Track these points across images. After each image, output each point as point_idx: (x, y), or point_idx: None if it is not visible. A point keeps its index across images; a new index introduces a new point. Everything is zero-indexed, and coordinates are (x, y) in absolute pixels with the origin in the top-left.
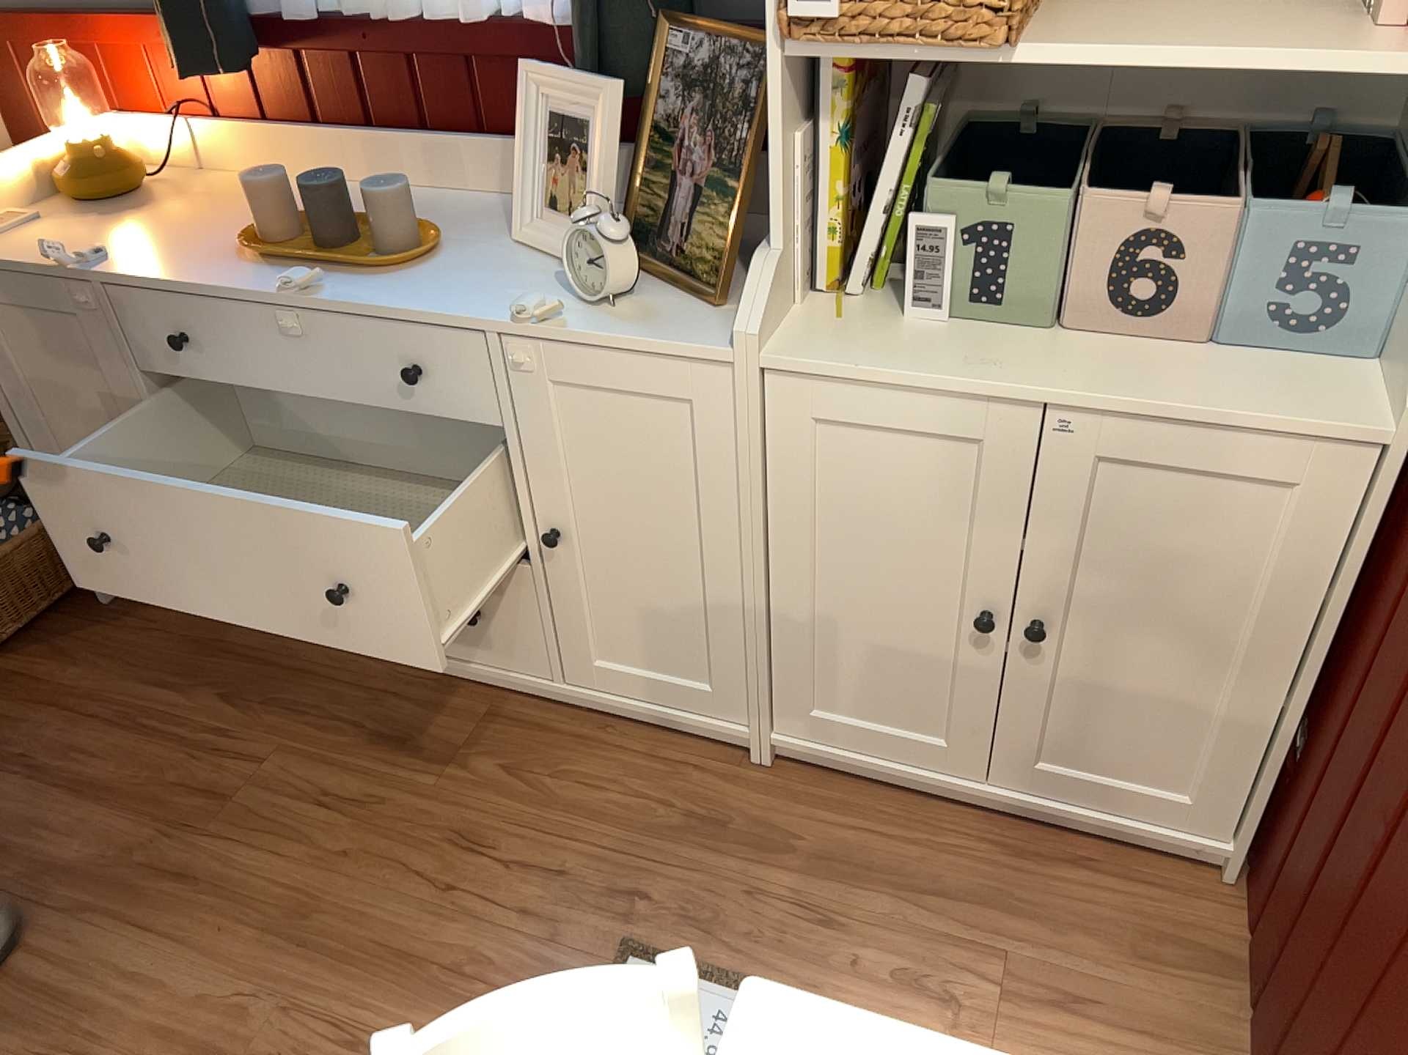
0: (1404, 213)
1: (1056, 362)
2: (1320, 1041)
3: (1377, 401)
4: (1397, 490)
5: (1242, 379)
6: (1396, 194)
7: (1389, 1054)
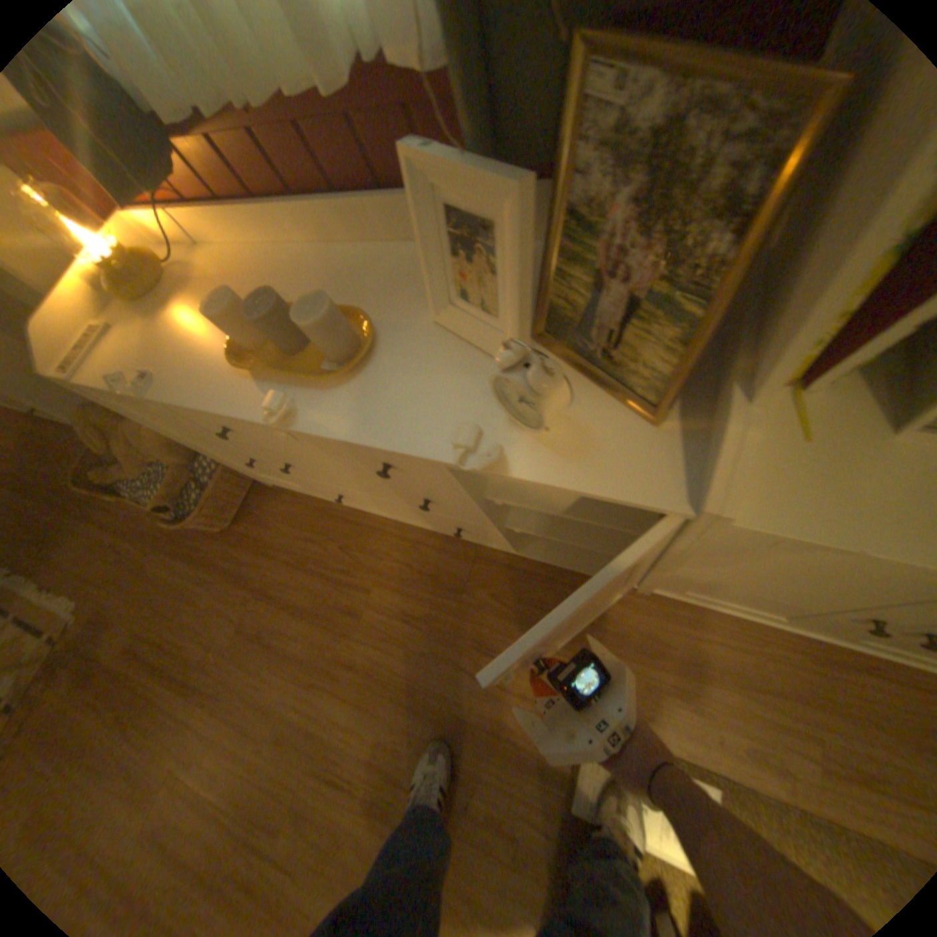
0: None
1: None
2: None
3: None
4: None
5: None
6: None
7: None
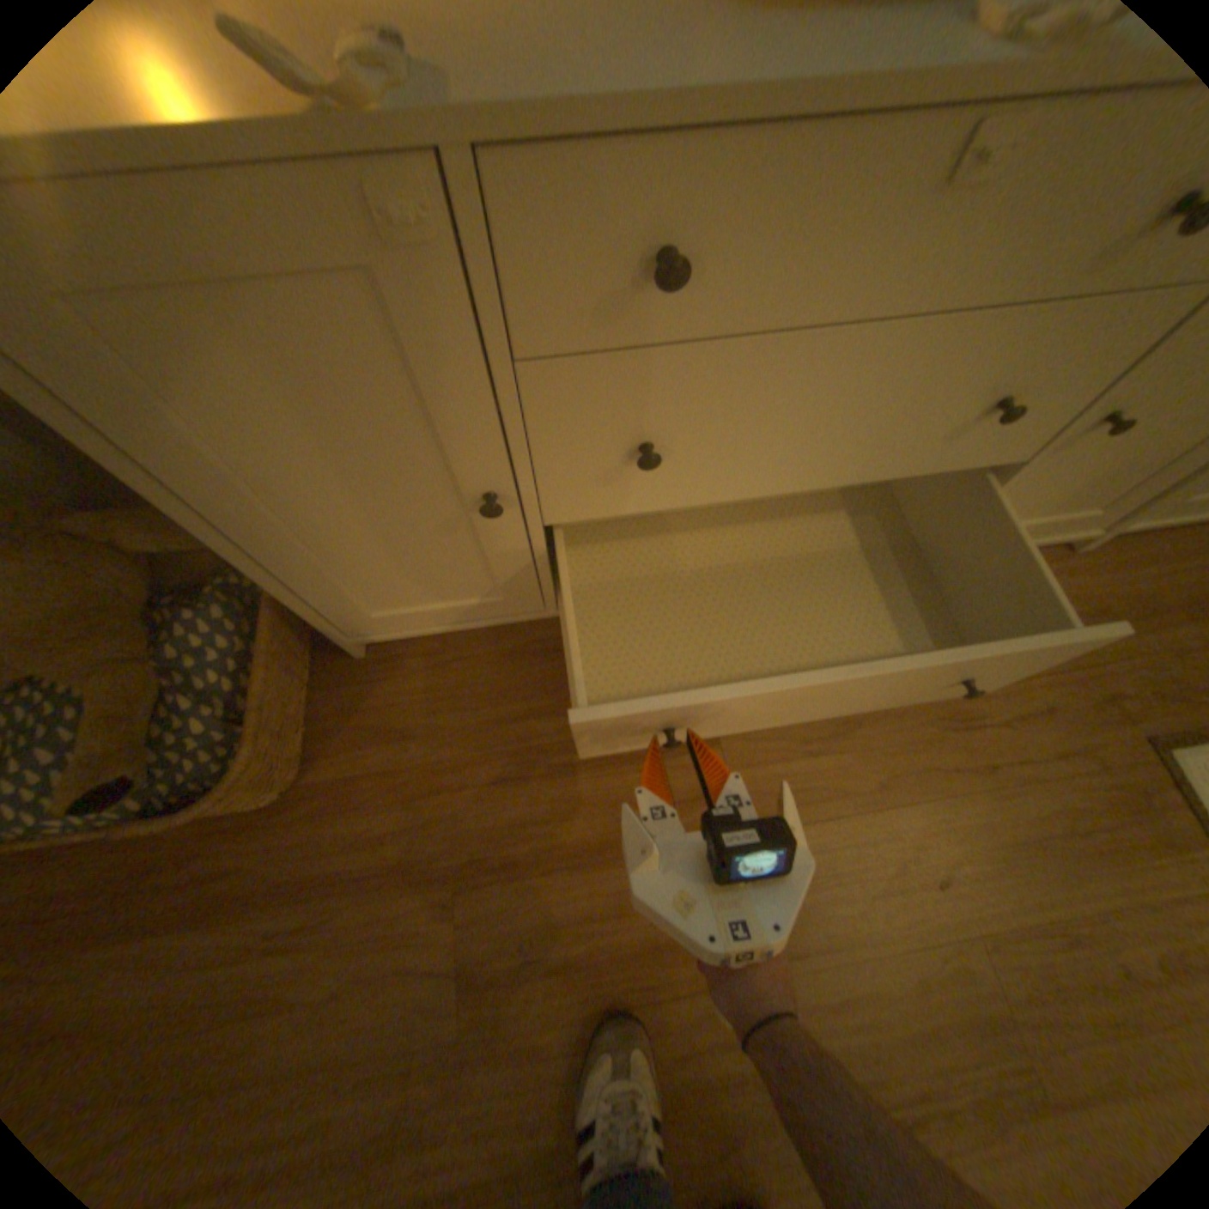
0: None
1: None
2: None
3: None
4: None
5: None
6: None
7: None
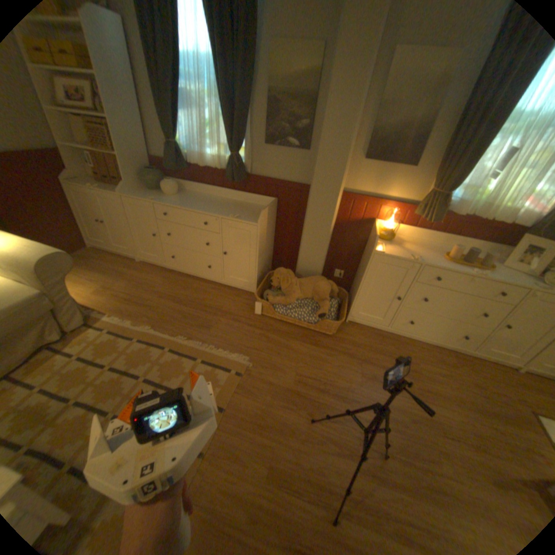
0: None
1: None
2: None
3: None
4: None
5: None
6: None
7: None
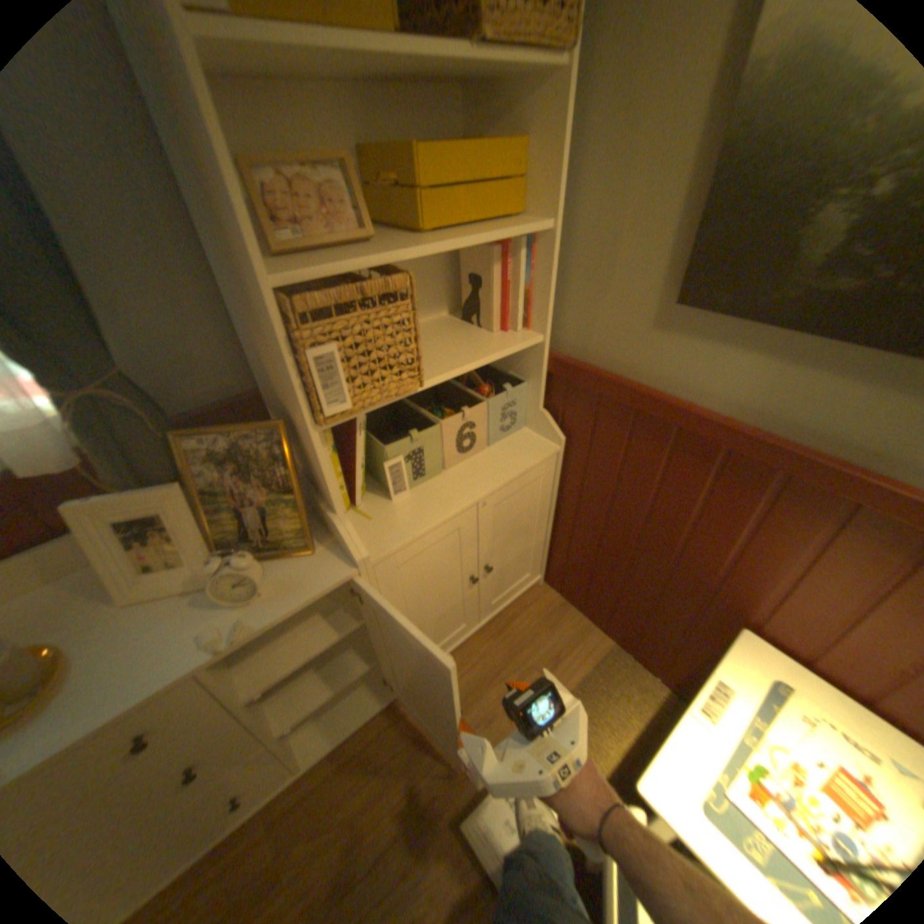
0: (521, 381)
1: (463, 482)
2: (647, 612)
3: (547, 438)
4: (566, 460)
5: (510, 452)
6: (504, 374)
7: (695, 605)
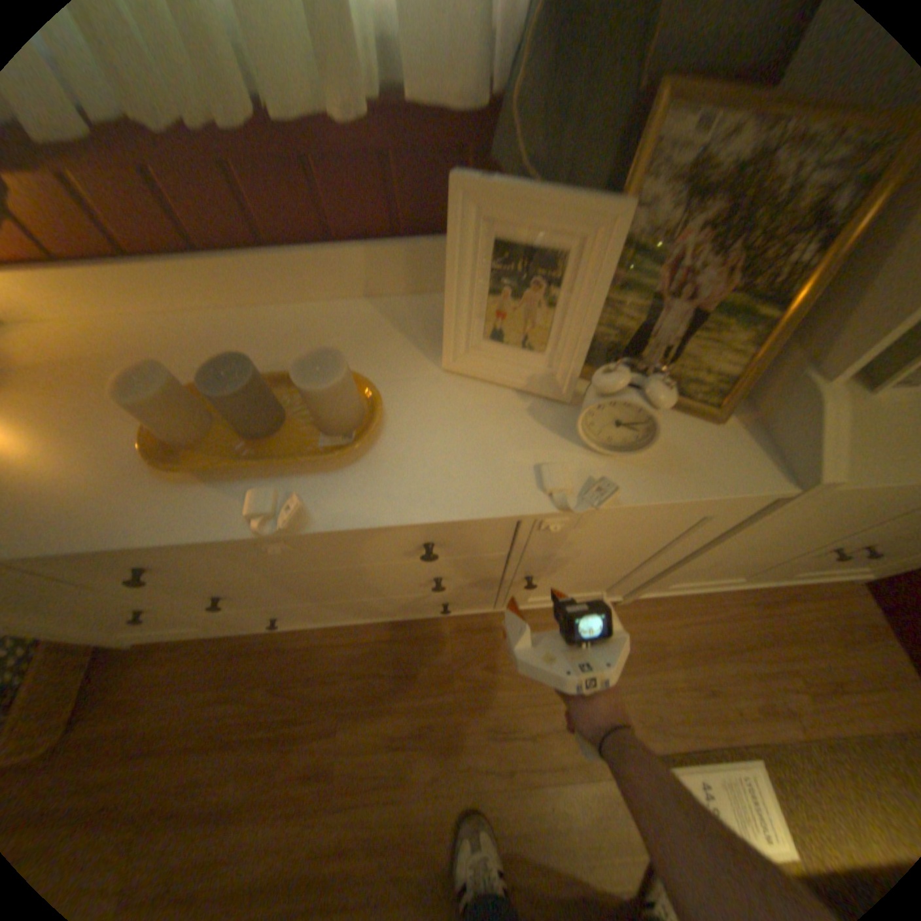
0: None
1: None
2: None
3: None
4: None
5: None
6: None
7: None
